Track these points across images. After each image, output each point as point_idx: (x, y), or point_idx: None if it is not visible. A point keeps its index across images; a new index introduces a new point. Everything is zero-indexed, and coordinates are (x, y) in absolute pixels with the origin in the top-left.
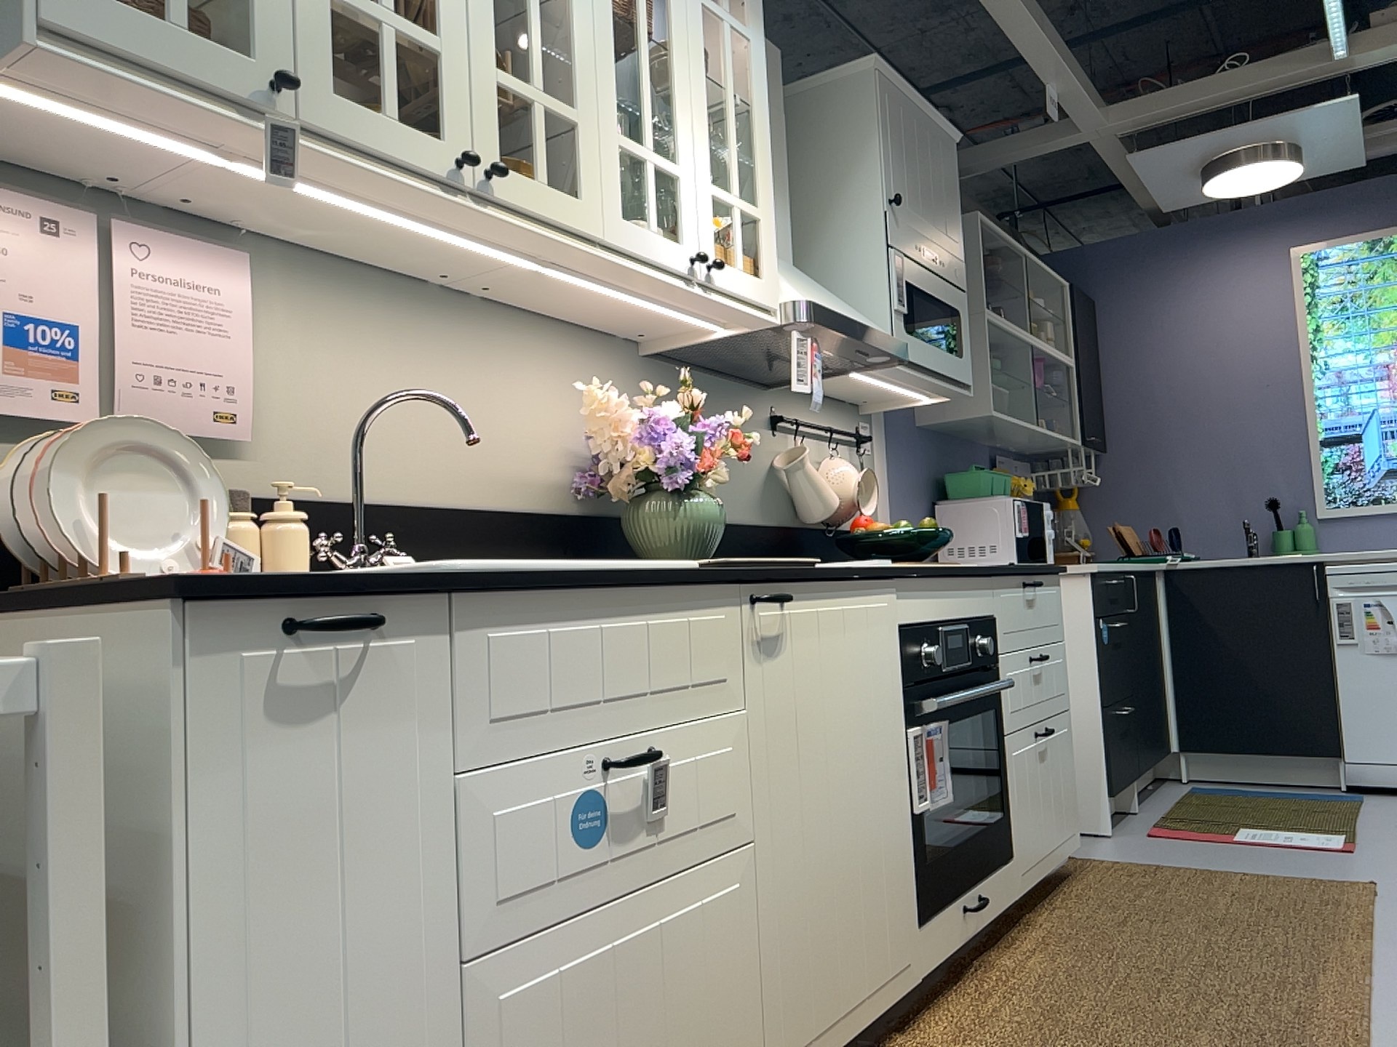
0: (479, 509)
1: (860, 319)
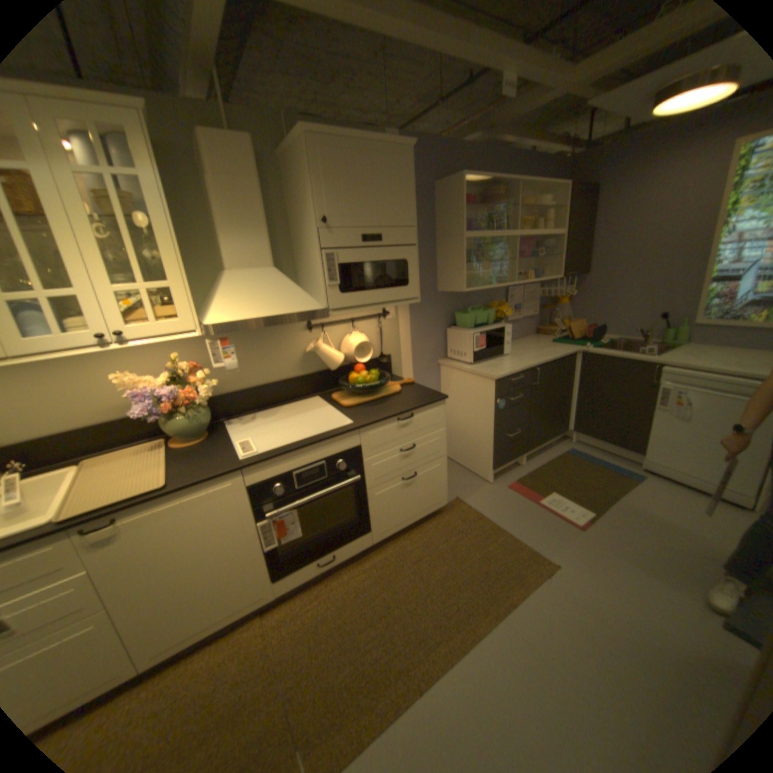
0: (91, 425)
1: (280, 308)
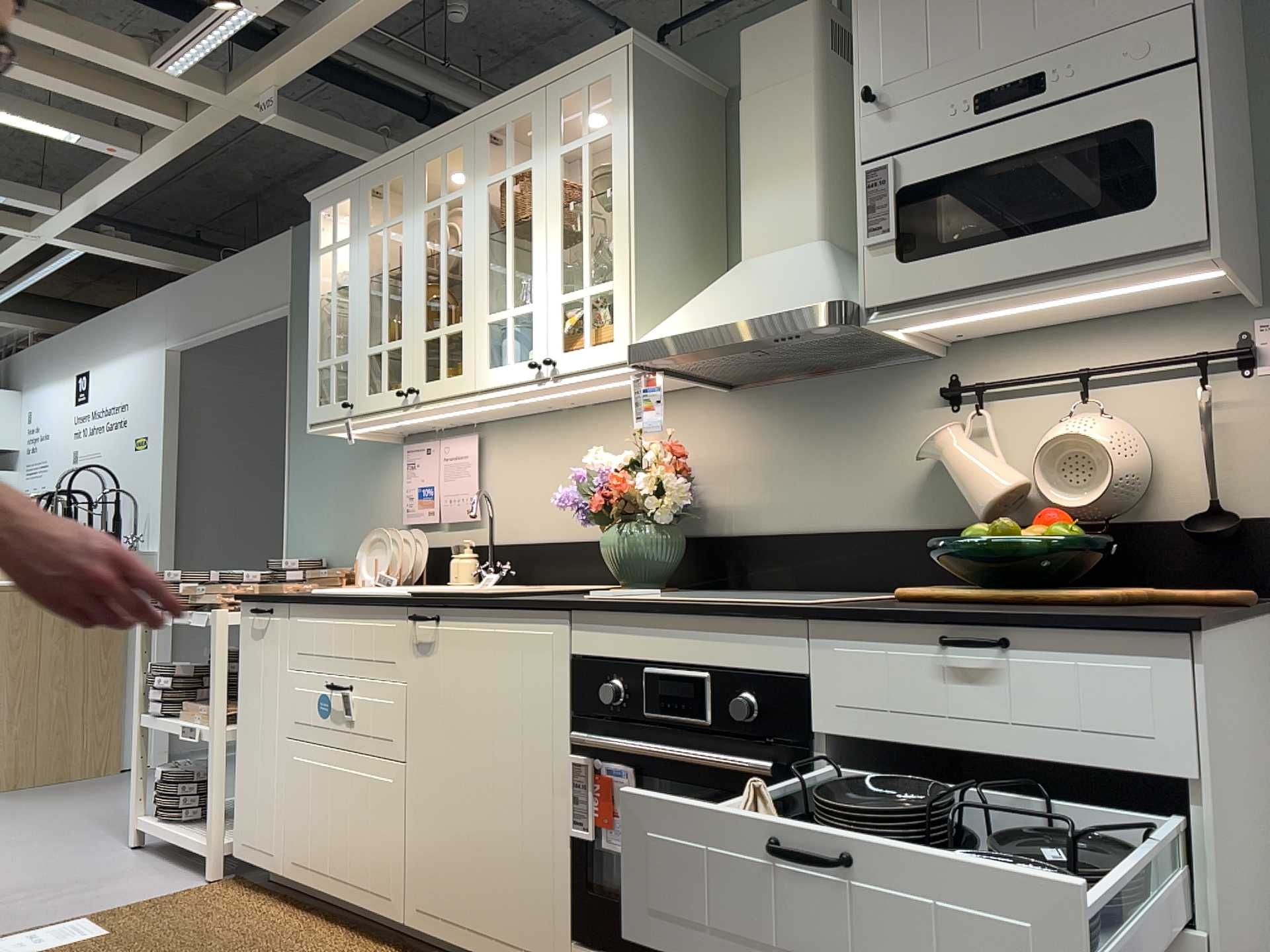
0: (581, 542)
1: (751, 309)
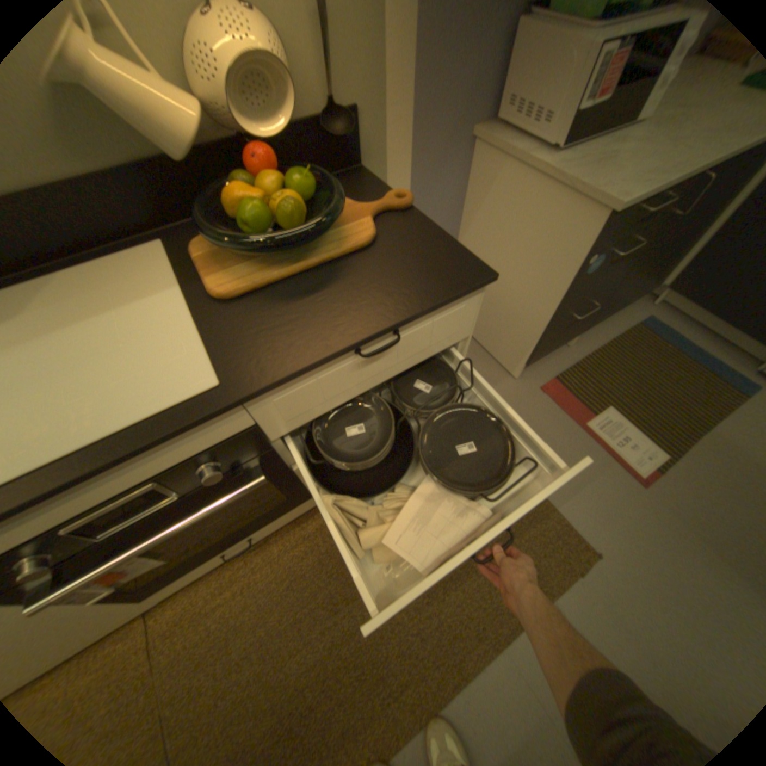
0: None
1: None
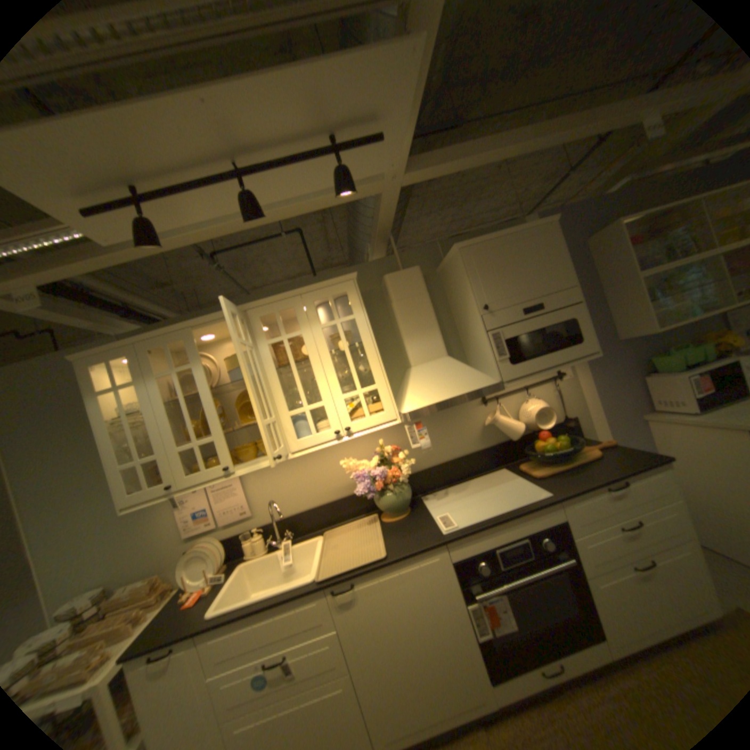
0: (329, 503)
1: (459, 389)
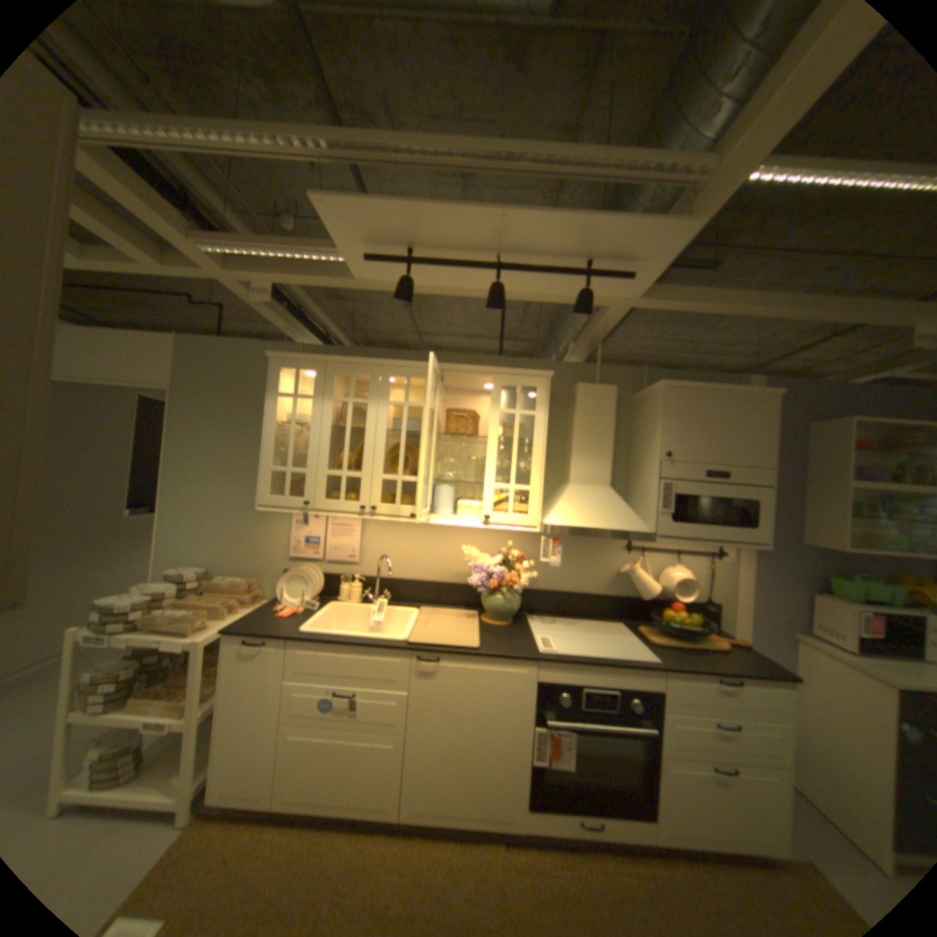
0: (435, 582)
1: (609, 524)
